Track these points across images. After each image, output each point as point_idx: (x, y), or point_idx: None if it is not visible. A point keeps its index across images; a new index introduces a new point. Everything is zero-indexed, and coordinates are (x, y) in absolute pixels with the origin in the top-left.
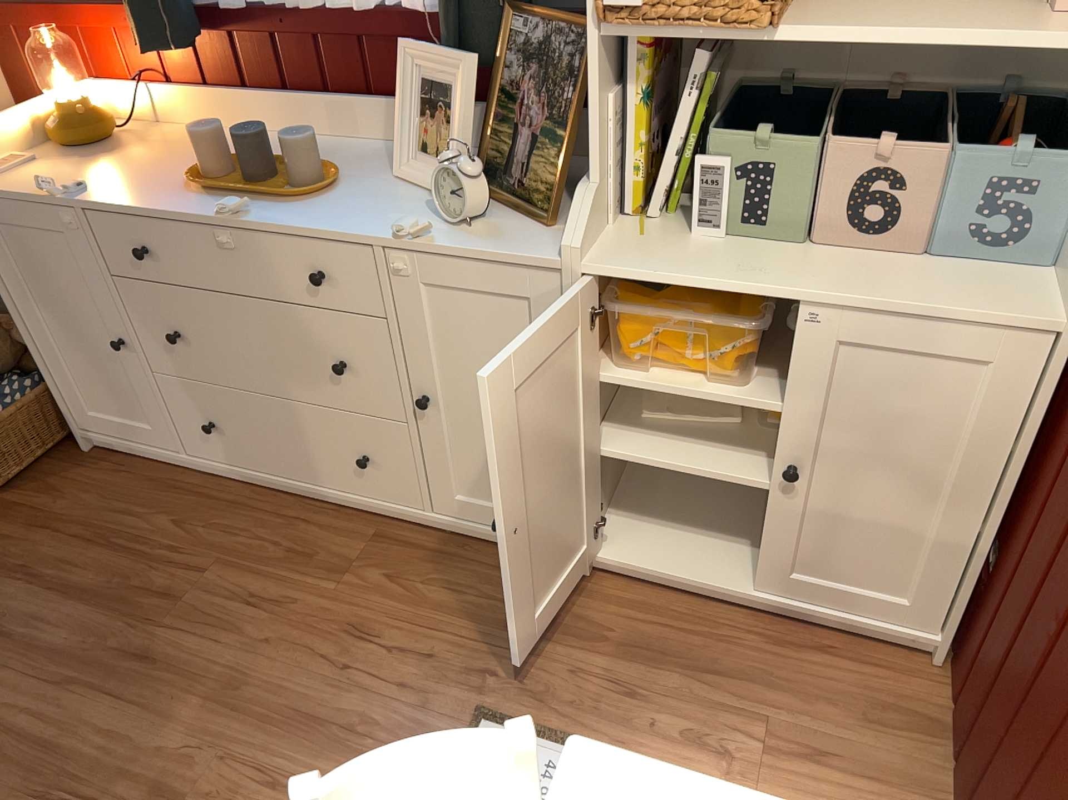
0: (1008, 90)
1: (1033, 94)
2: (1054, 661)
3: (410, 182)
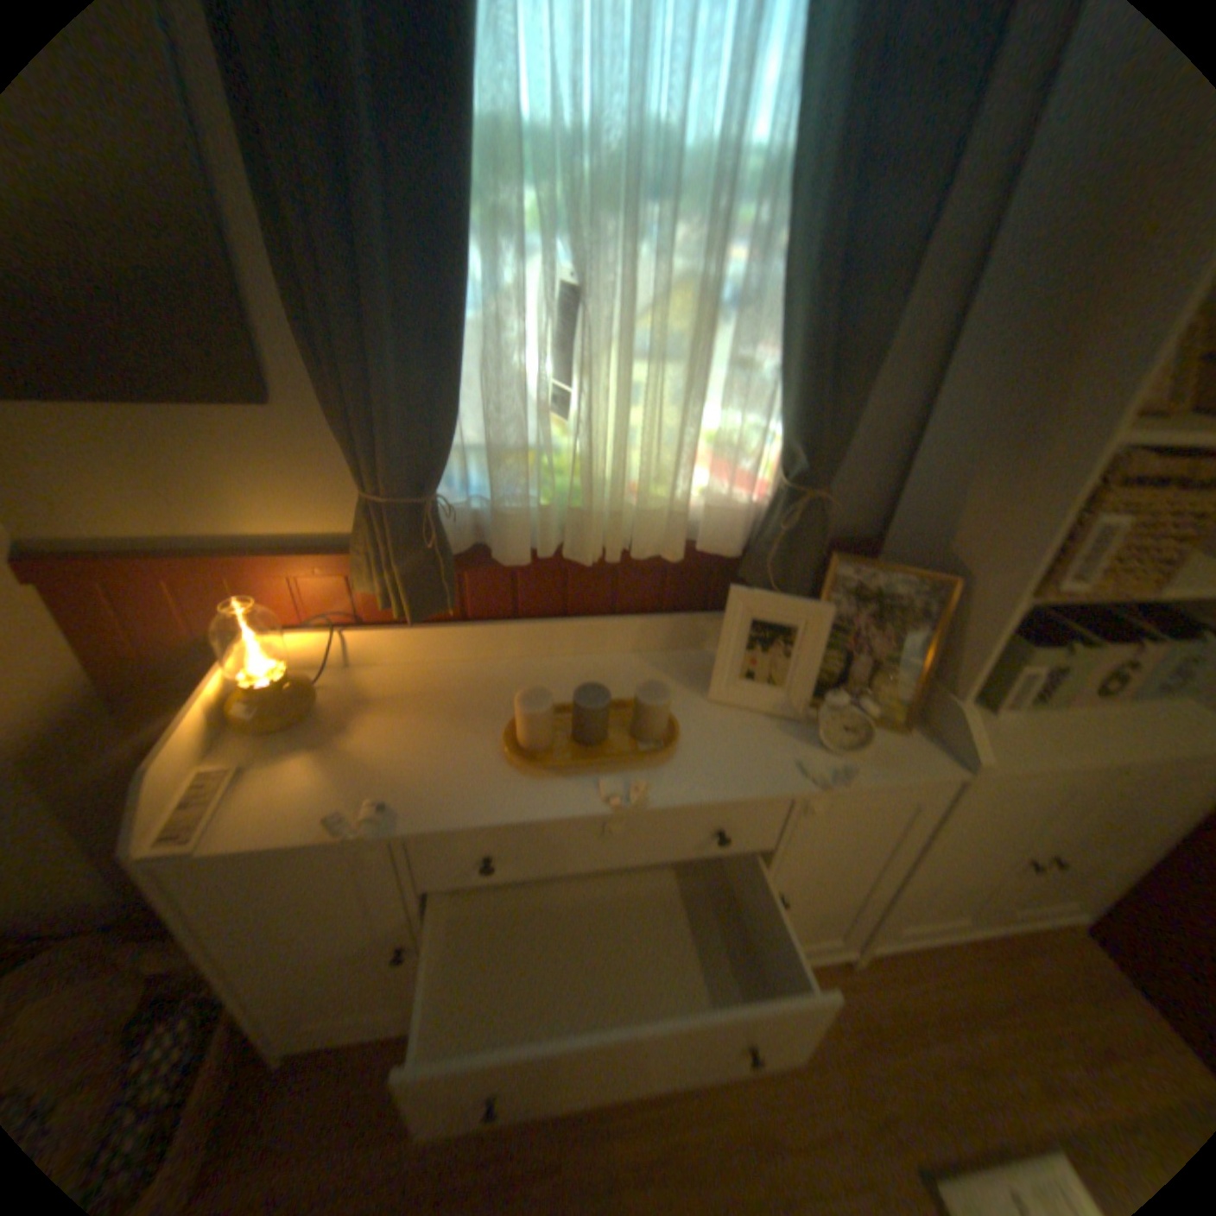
0: None
1: None
2: None
3: (731, 707)
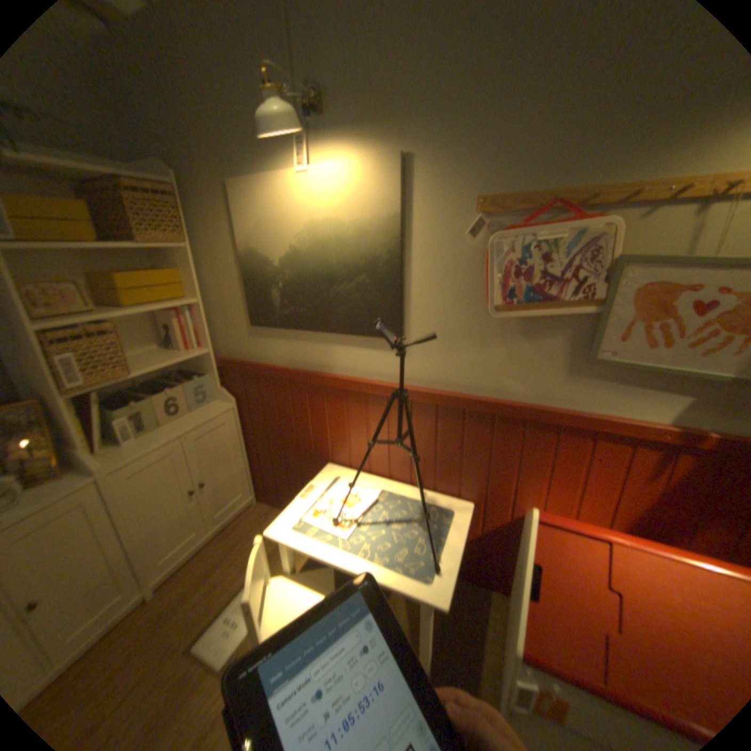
0: (166, 373)
1: (172, 372)
2: (285, 458)
3: None
